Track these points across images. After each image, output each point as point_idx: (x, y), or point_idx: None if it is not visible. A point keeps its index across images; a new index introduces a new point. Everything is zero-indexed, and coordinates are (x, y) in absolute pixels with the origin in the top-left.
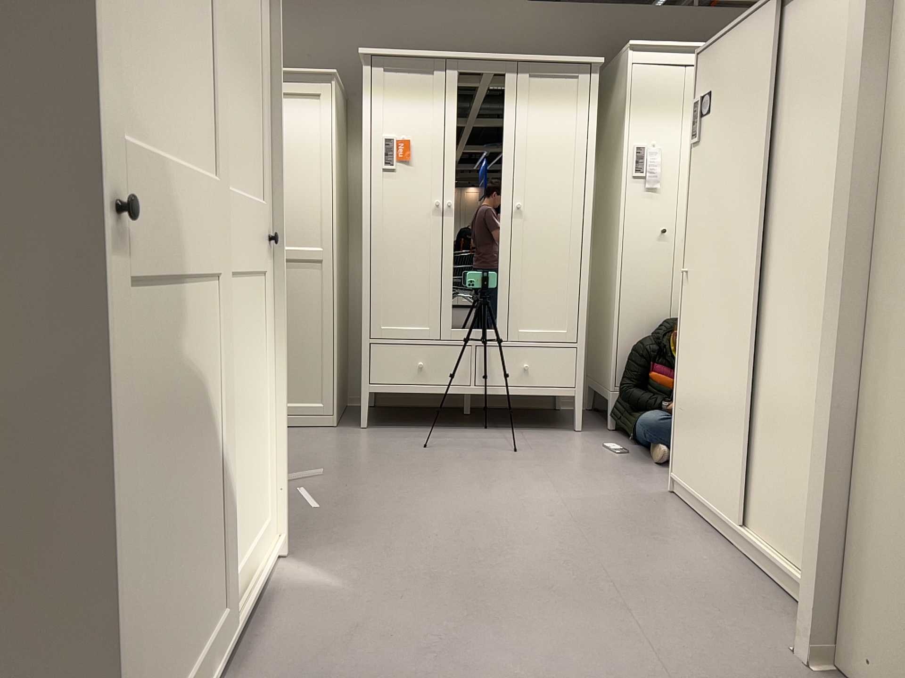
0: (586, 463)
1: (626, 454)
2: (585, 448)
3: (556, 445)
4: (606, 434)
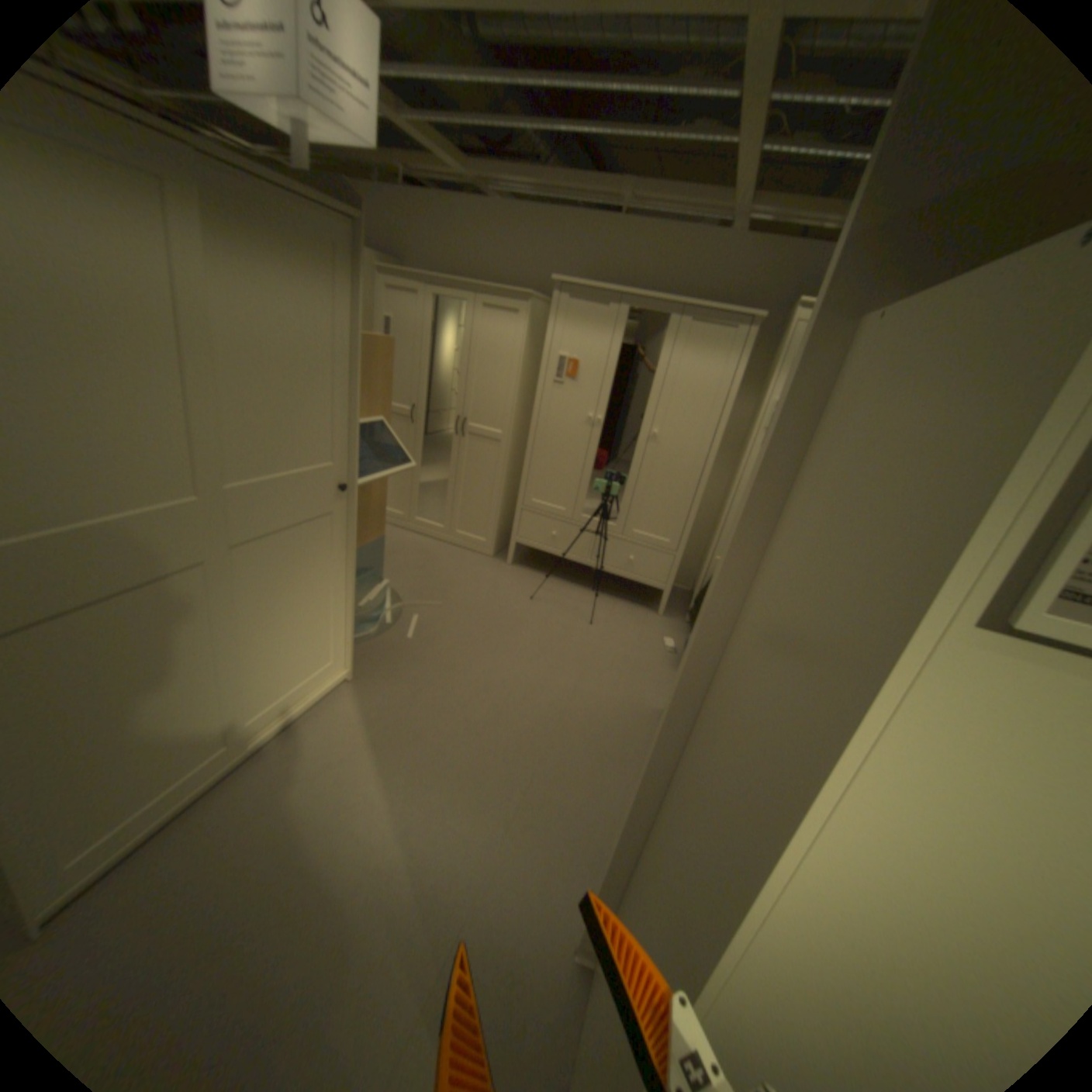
0: (632, 653)
1: (673, 653)
2: (646, 637)
3: (628, 626)
4: (678, 625)
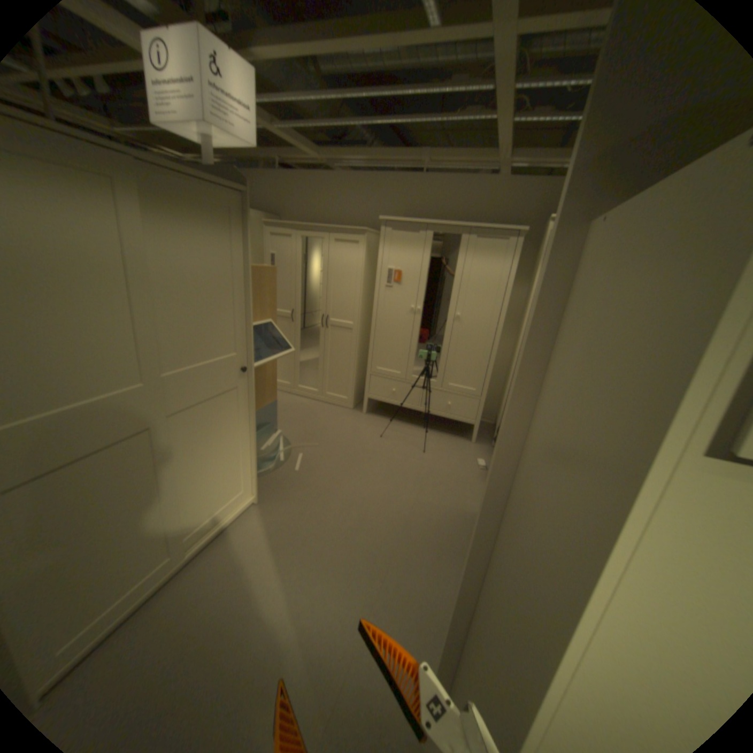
0: (454, 472)
1: (484, 470)
2: (464, 459)
3: (450, 452)
4: (487, 449)
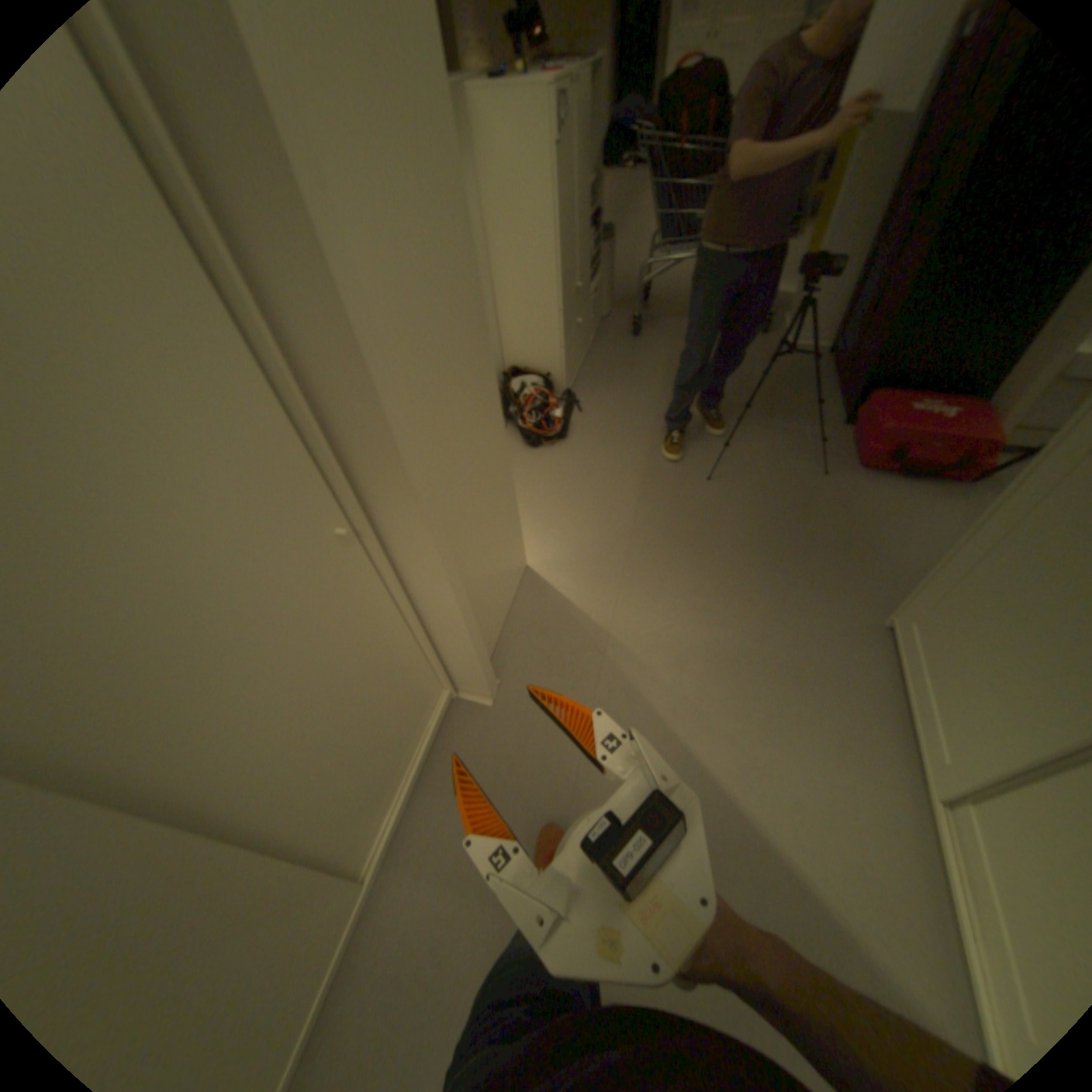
0: None
1: None
2: None
3: None
4: None
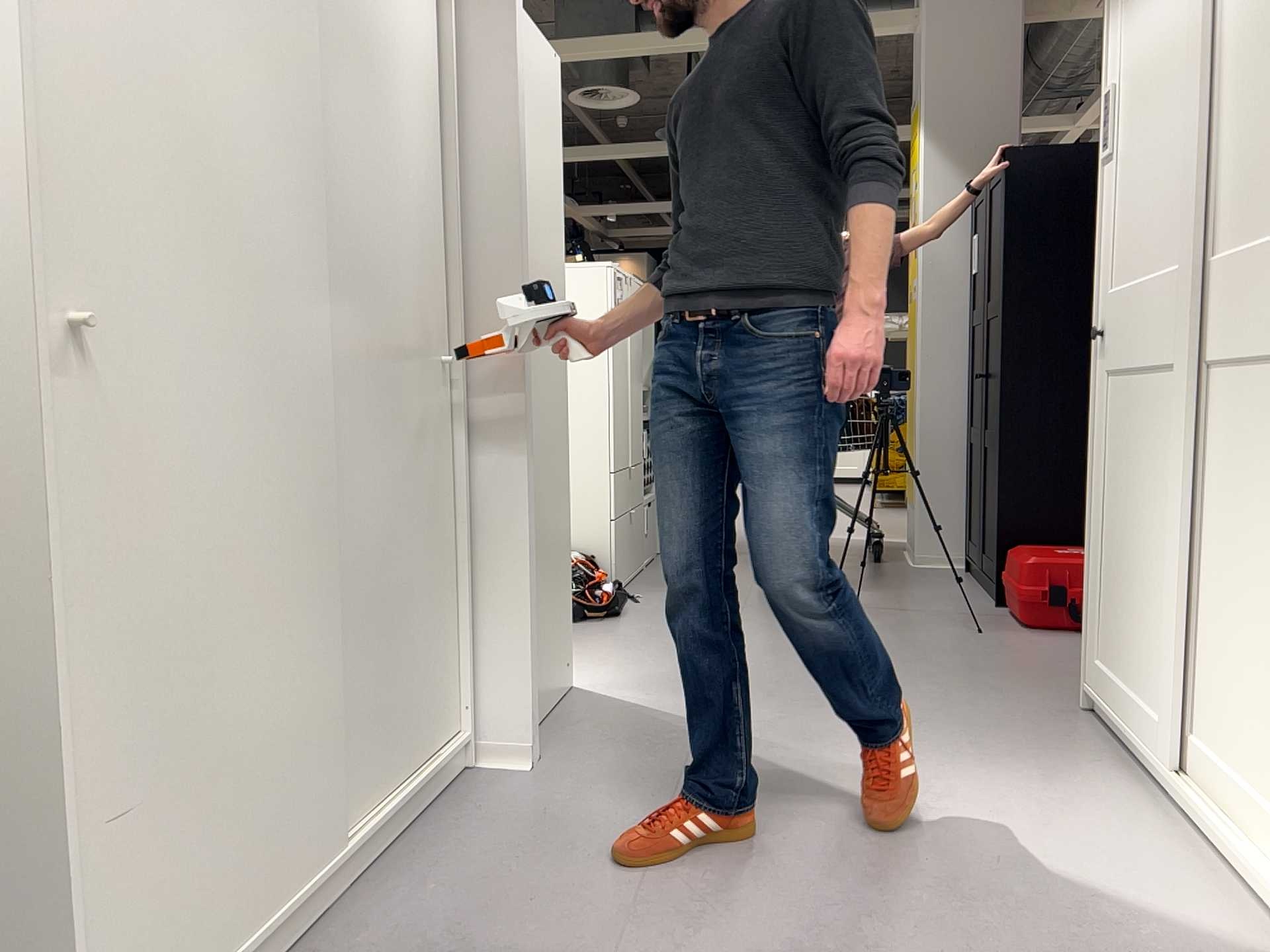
0: None
1: None
2: None
3: None
4: None
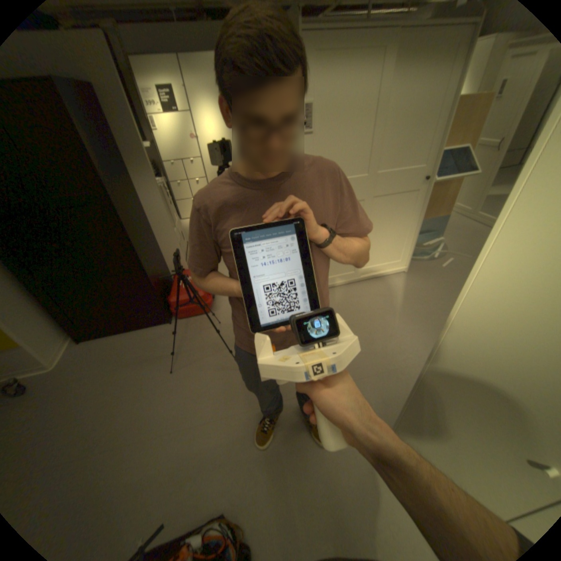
0: None
1: None
2: None
3: None
4: None
